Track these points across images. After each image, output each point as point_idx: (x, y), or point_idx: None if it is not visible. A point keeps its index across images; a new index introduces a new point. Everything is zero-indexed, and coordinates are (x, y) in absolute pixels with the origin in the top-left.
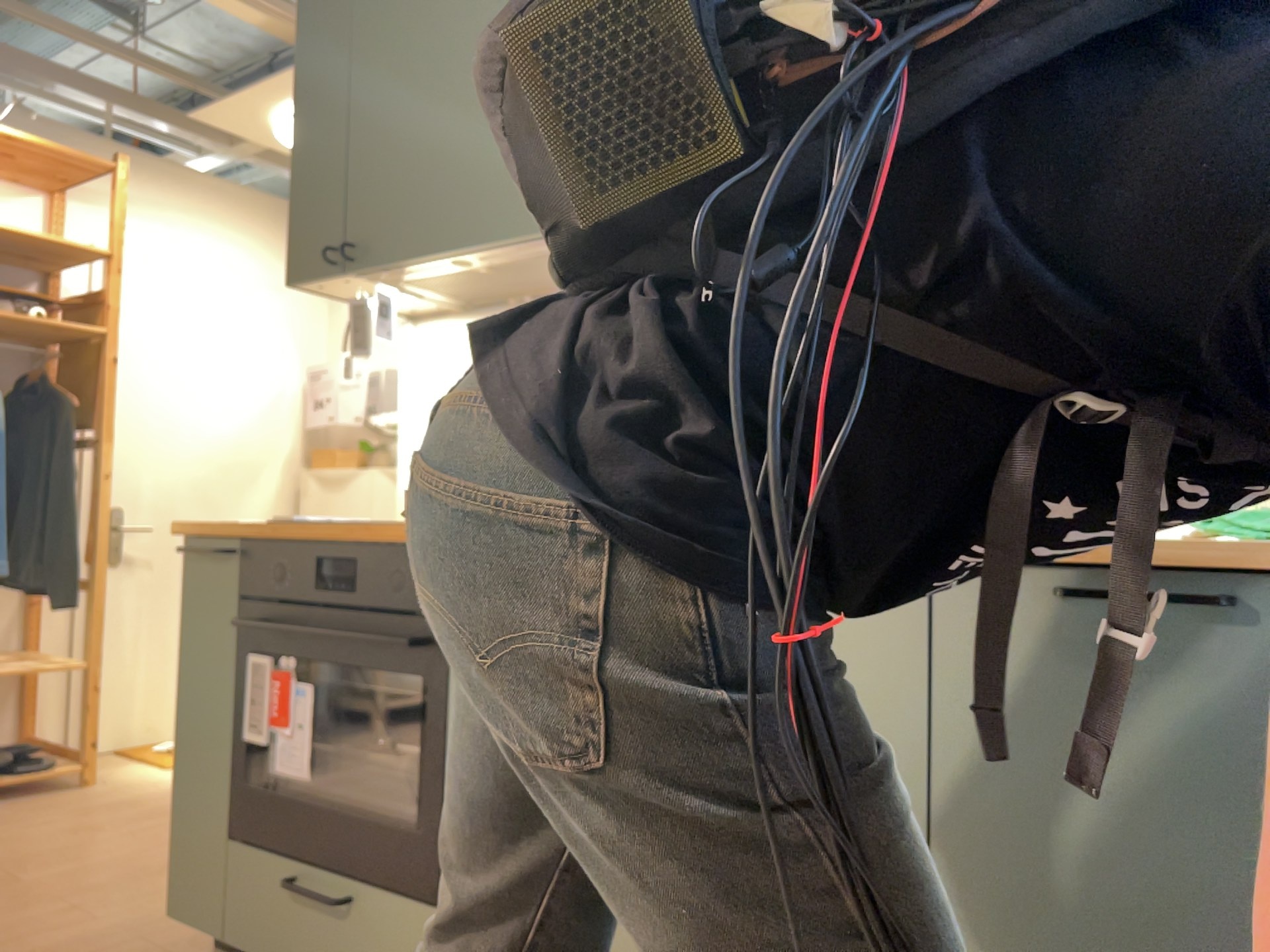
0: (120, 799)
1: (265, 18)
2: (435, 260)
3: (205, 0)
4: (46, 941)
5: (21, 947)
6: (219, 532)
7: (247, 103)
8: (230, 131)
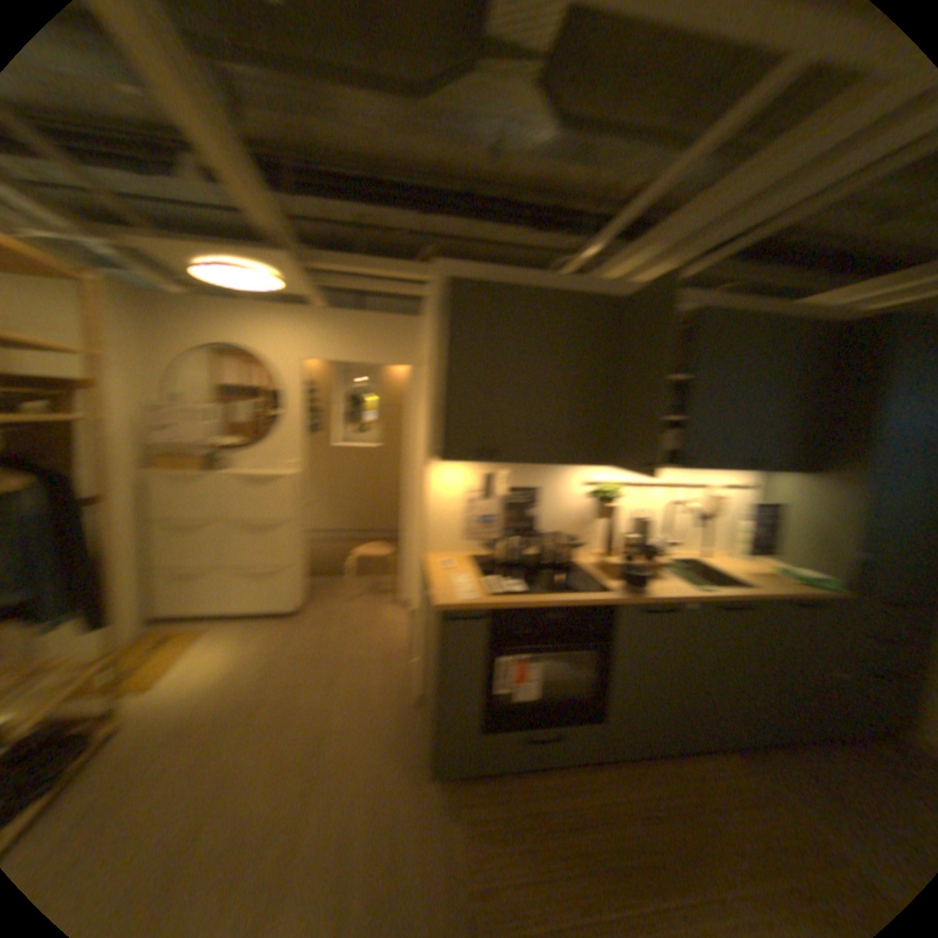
0: (179, 725)
1: (272, 216)
2: (540, 464)
3: (245, 196)
4: (357, 827)
5: (354, 839)
6: (479, 607)
7: (204, 248)
8: (157, 250)
